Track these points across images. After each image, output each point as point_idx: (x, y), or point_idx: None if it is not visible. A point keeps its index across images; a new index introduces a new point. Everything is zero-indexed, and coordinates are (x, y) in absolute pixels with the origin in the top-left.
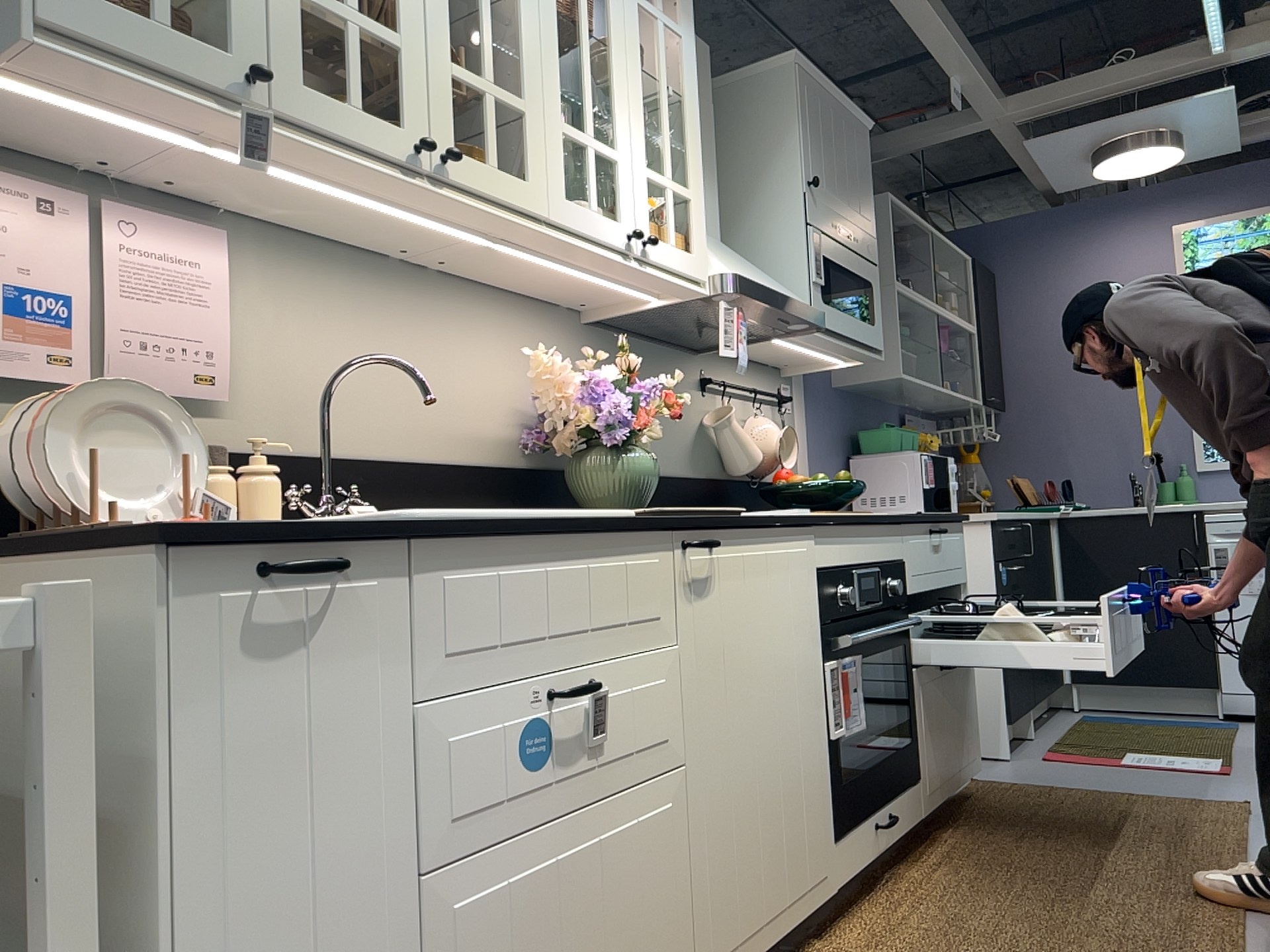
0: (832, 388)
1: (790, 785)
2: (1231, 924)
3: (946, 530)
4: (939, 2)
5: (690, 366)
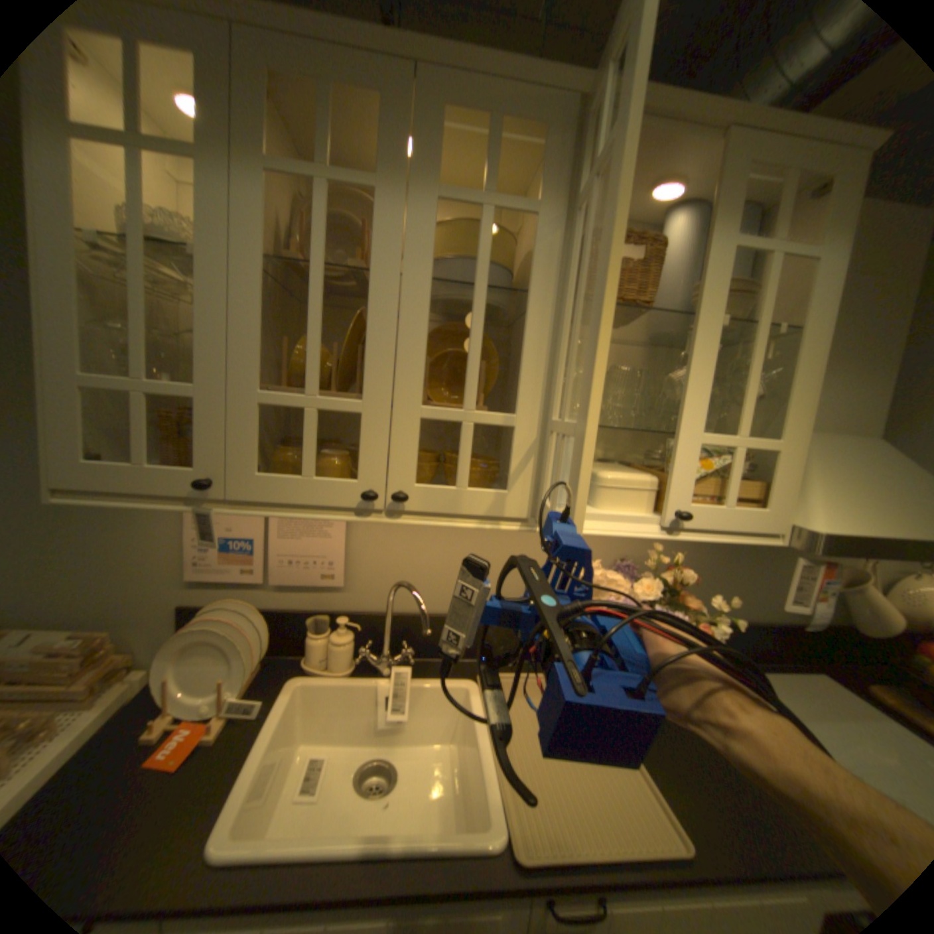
0: None
1: None
2: None
3: None
4: None
5: None
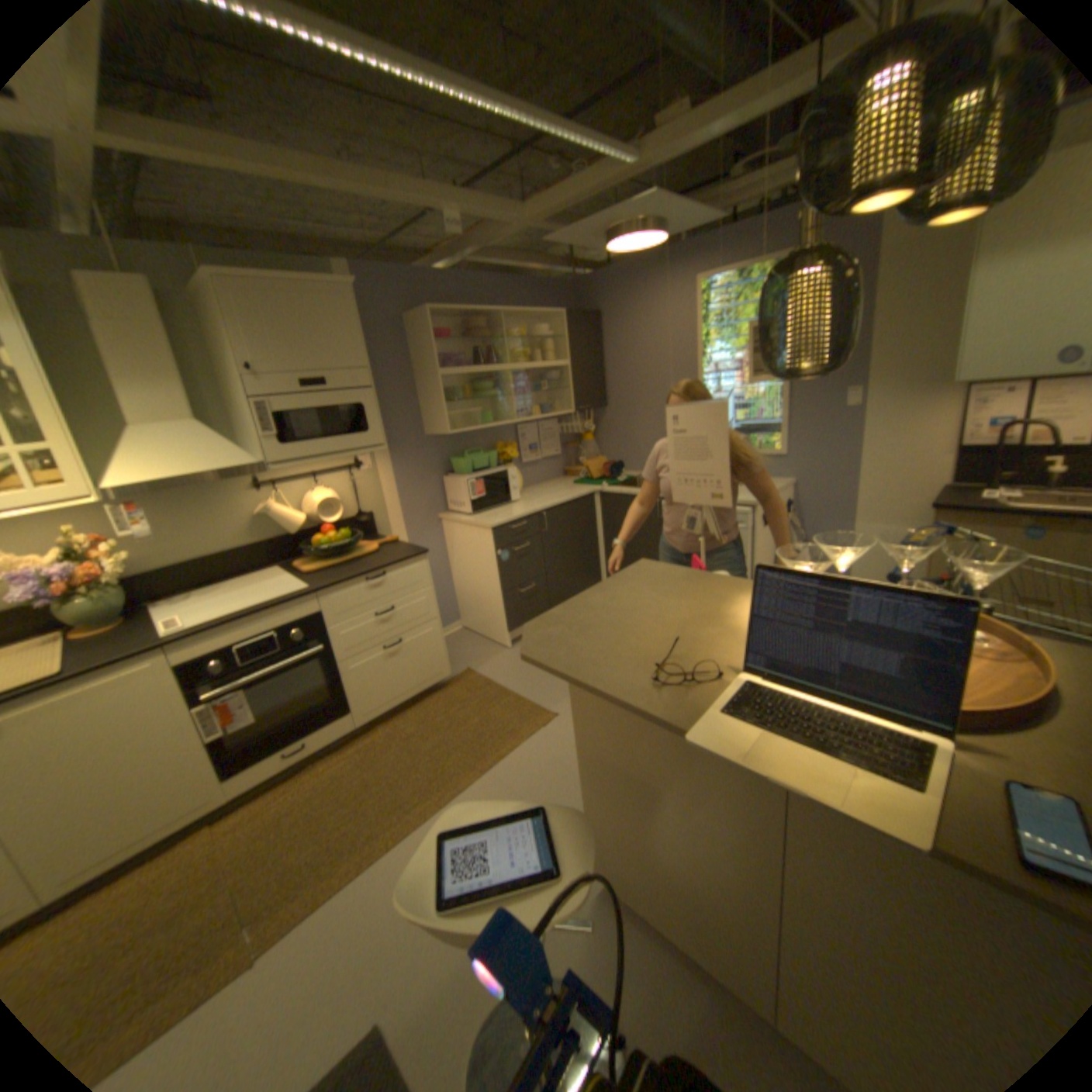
0: (420, 439)
1: (143, 786)
2: (383, 850)
3: (391, 572)
4: (364, 171)
5: (233, 482)
